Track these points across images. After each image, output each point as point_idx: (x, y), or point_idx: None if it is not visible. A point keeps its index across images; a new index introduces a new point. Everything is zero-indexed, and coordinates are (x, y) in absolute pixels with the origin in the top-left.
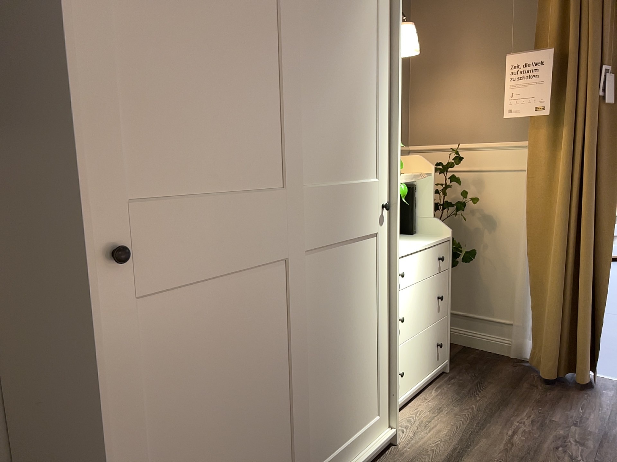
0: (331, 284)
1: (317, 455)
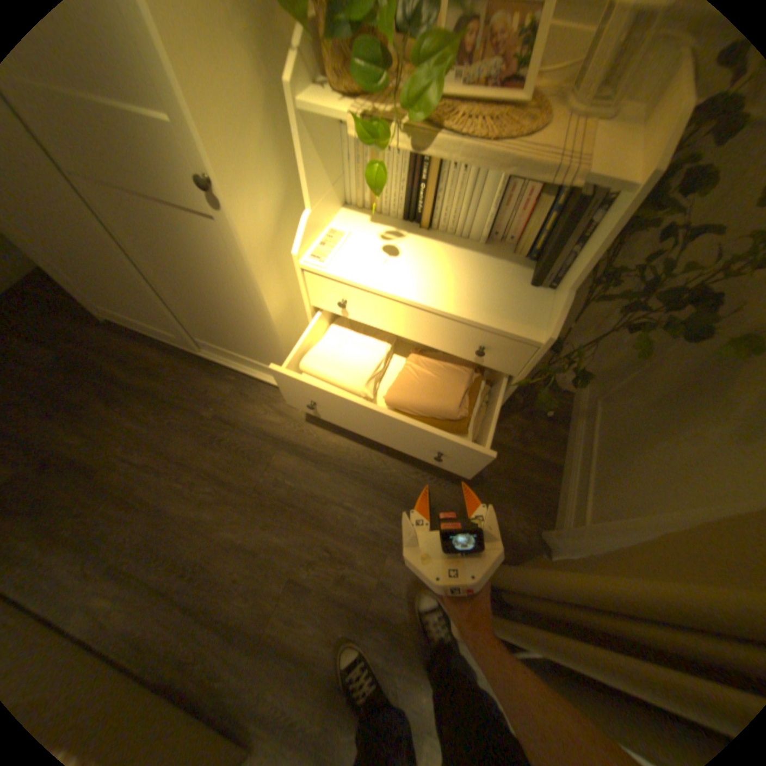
0: (150, 237)
1: (208, 346)
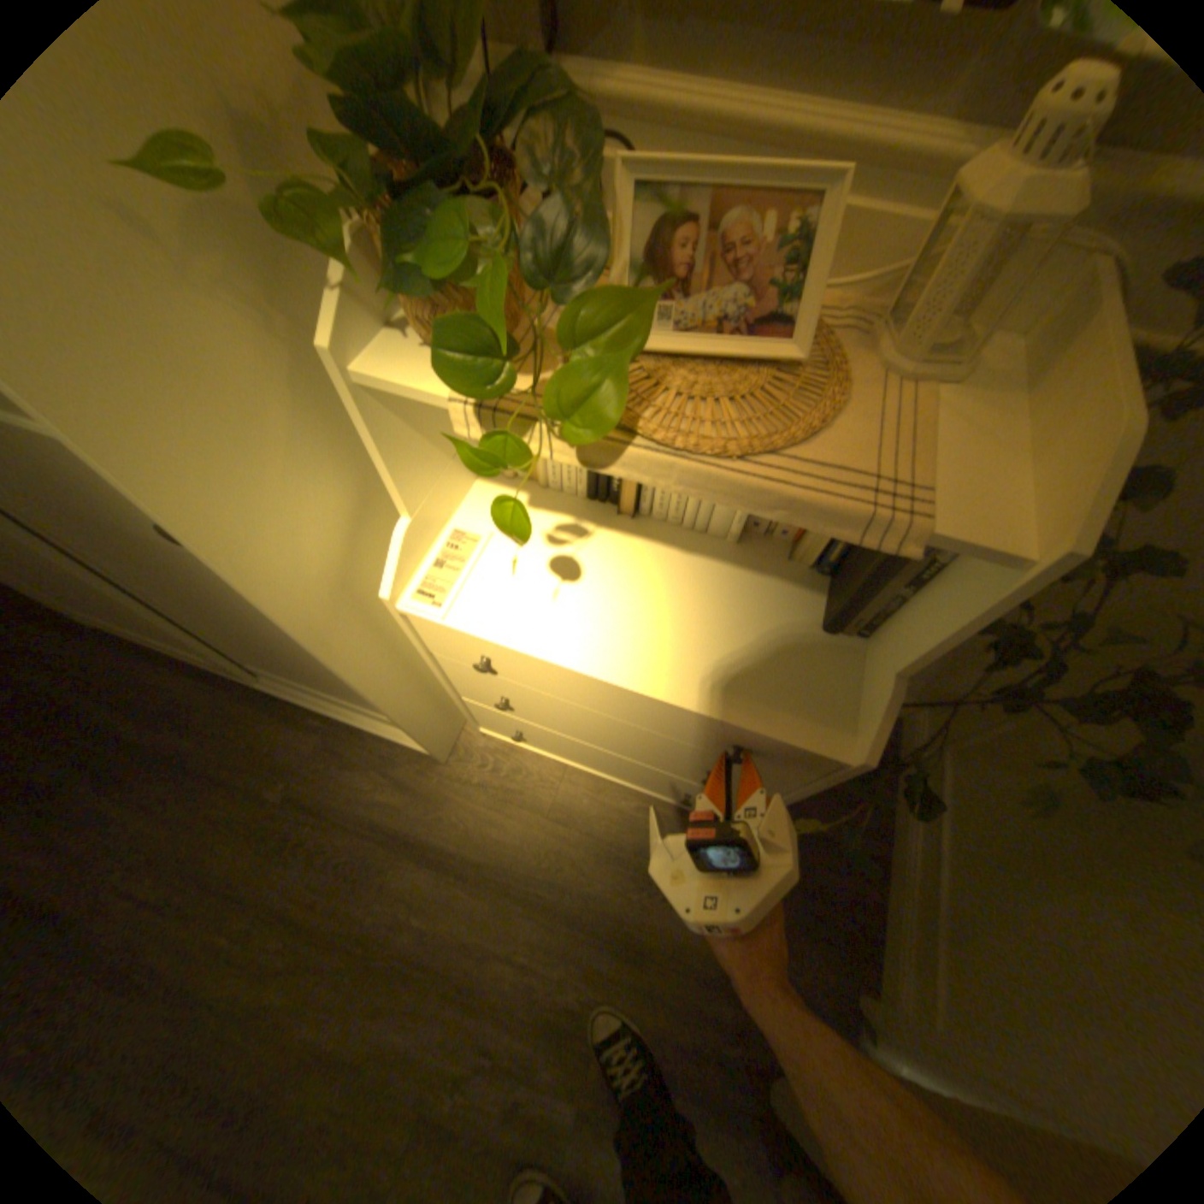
0: (121, 558)
1: (268, 677)
